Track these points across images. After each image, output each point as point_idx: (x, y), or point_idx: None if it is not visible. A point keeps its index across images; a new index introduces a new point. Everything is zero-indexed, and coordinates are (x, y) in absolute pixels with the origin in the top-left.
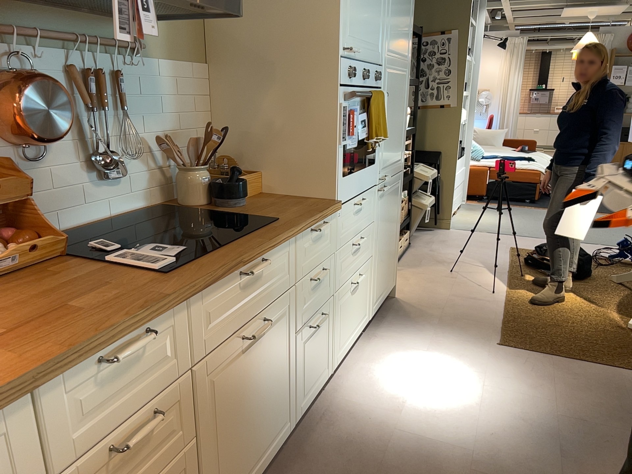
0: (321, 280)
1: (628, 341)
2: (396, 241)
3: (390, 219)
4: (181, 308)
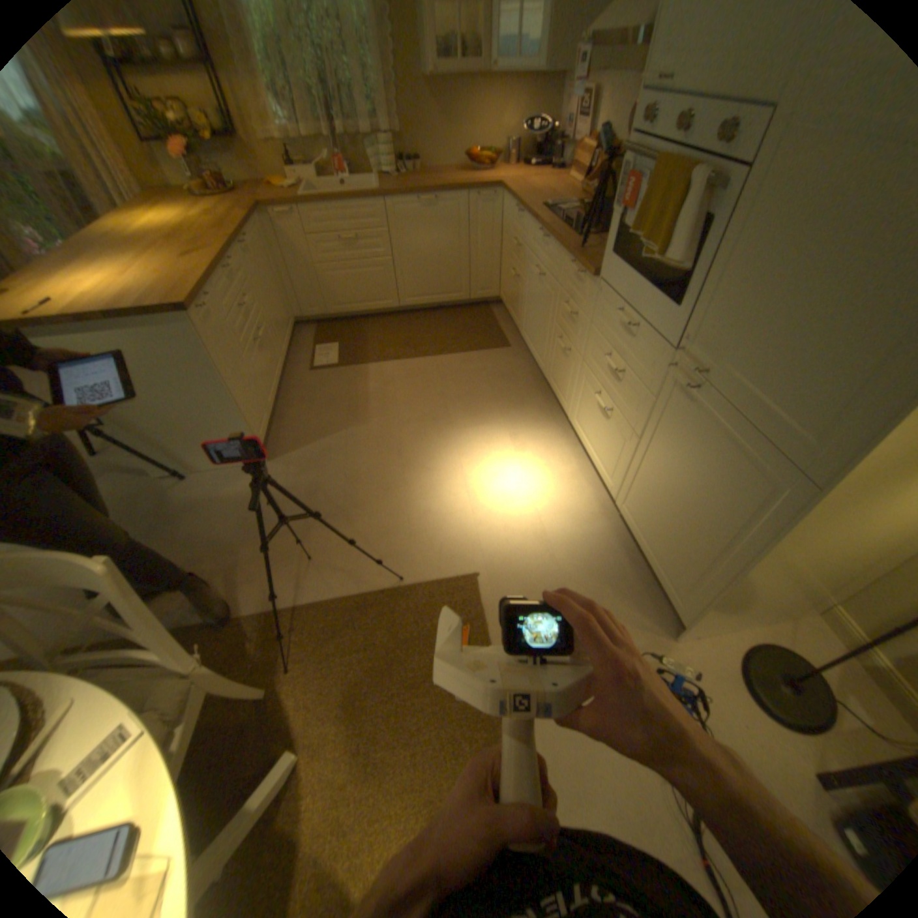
0: (574, 323)
1: (305, 699)
2: (710, 571)
3: (697, 481)
4: (528, 218)
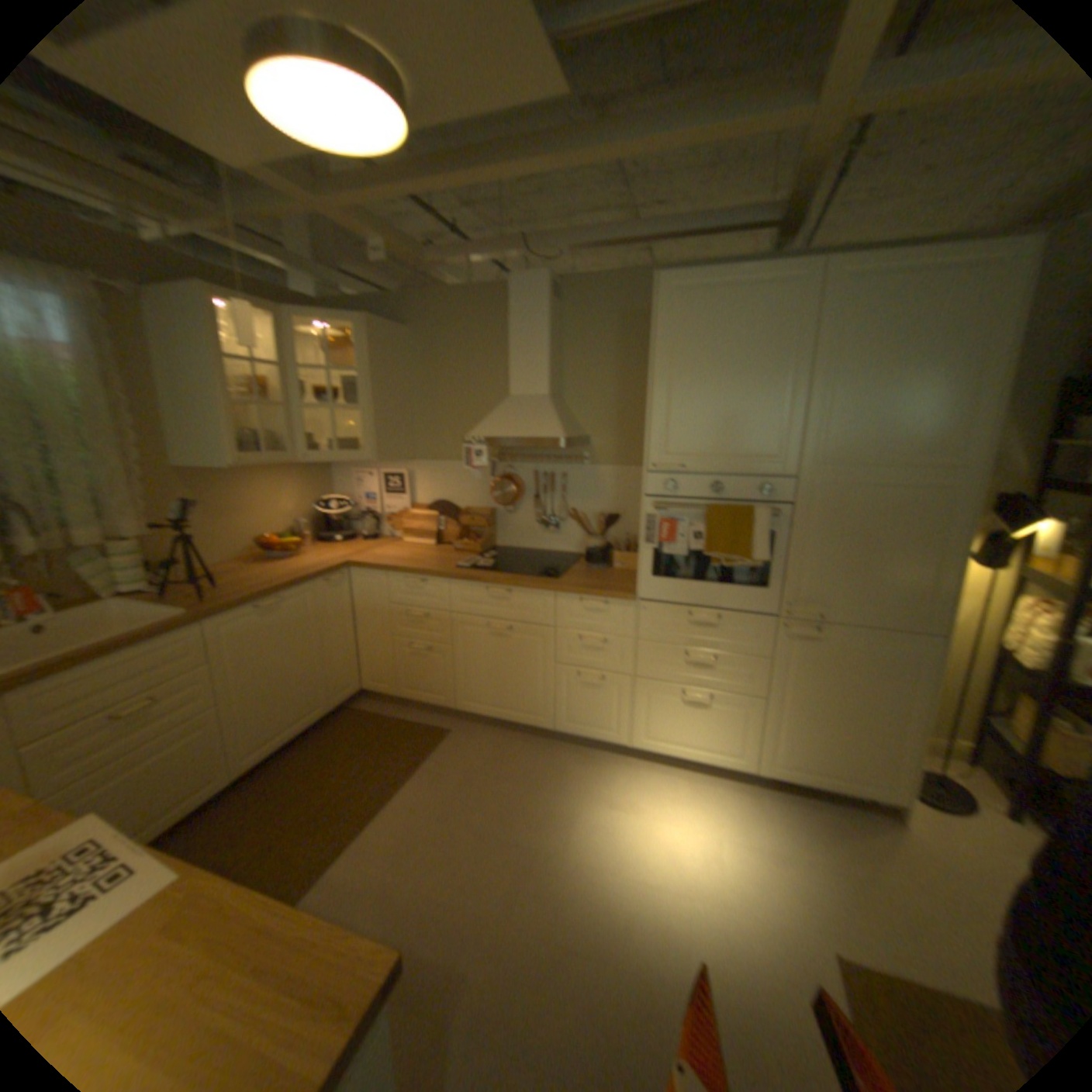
0: (605, 650)
1: None
2: (907, 740)
3: (857, 688)
4: (447, 584)
